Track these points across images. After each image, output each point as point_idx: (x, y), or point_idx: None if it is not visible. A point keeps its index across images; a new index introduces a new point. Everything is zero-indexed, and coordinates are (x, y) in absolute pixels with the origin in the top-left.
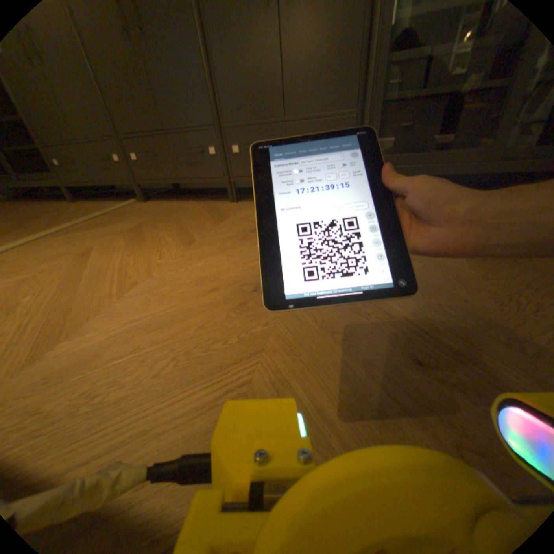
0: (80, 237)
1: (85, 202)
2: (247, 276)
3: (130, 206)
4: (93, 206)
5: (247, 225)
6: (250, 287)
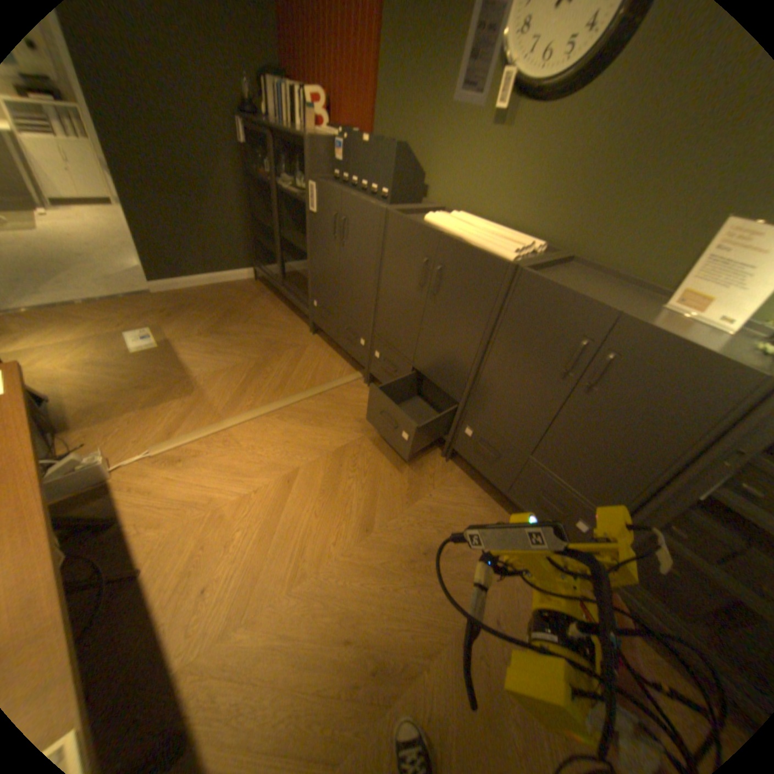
0: (294, 439)
1: (321, 344)
2: (377, 643)
3: (352, 387)
4: (324, 362)
5: (426, 534)
6: (370, 665)
